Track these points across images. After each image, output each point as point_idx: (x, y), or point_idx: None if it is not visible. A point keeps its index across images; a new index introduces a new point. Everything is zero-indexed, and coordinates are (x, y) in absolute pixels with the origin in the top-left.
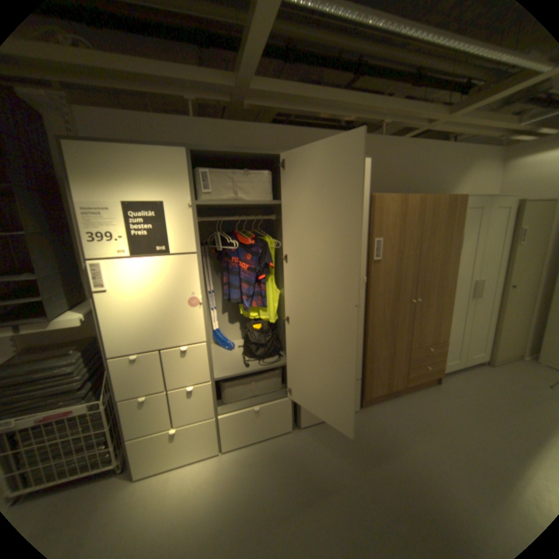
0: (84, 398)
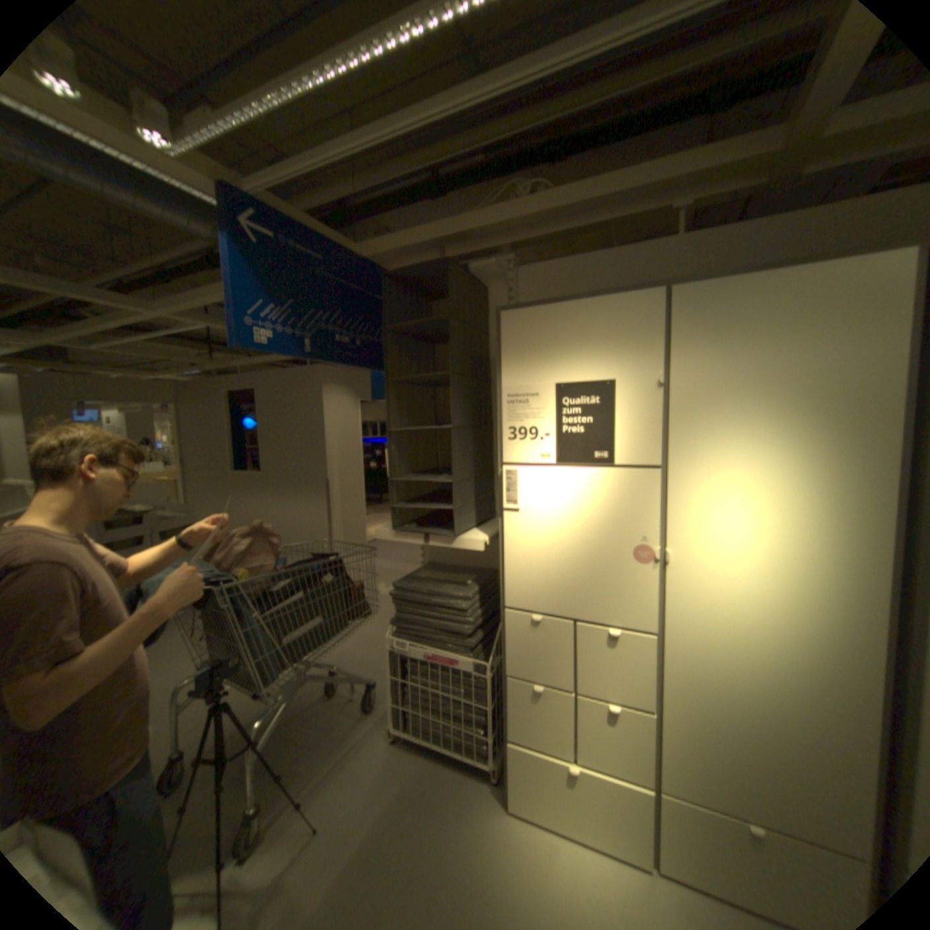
0: (472, 651)
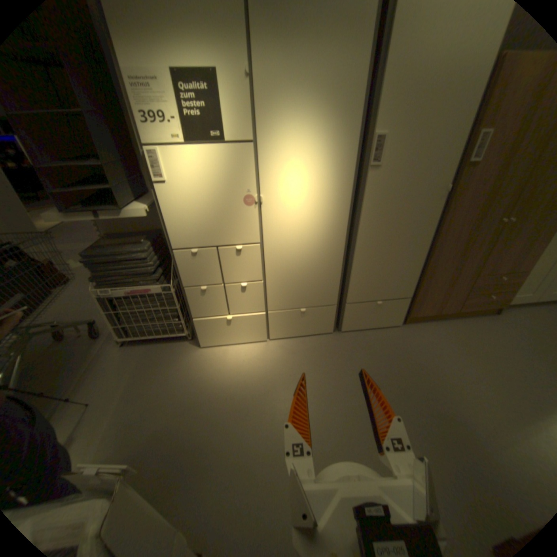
0: (158, 281)
